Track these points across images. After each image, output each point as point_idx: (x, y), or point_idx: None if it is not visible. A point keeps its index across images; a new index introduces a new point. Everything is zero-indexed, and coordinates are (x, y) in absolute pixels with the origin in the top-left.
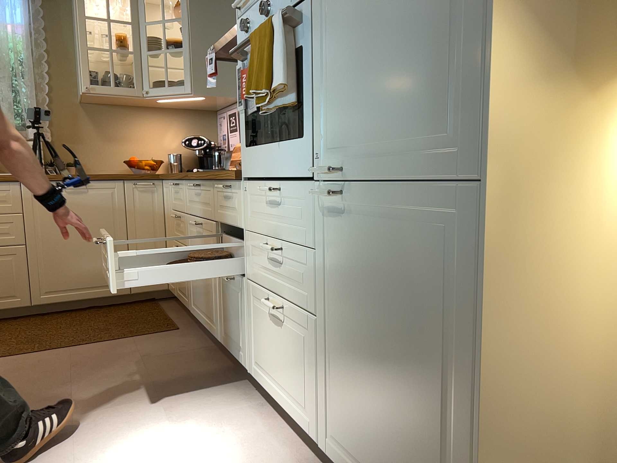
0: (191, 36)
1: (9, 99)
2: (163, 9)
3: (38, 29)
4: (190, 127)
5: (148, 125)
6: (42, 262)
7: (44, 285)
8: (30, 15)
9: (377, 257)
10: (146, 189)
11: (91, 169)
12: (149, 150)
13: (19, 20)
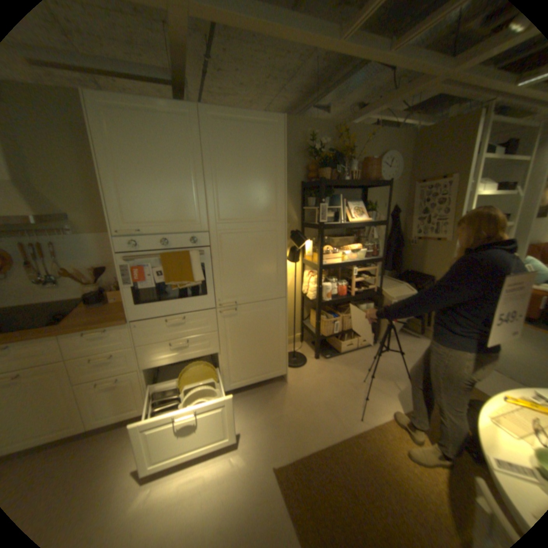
0: None
1: None
2: None
3: None
4: None
5: None
6: None
7: None
8: None
9: (251, 322)
10: None
11: None
12: None
13: None
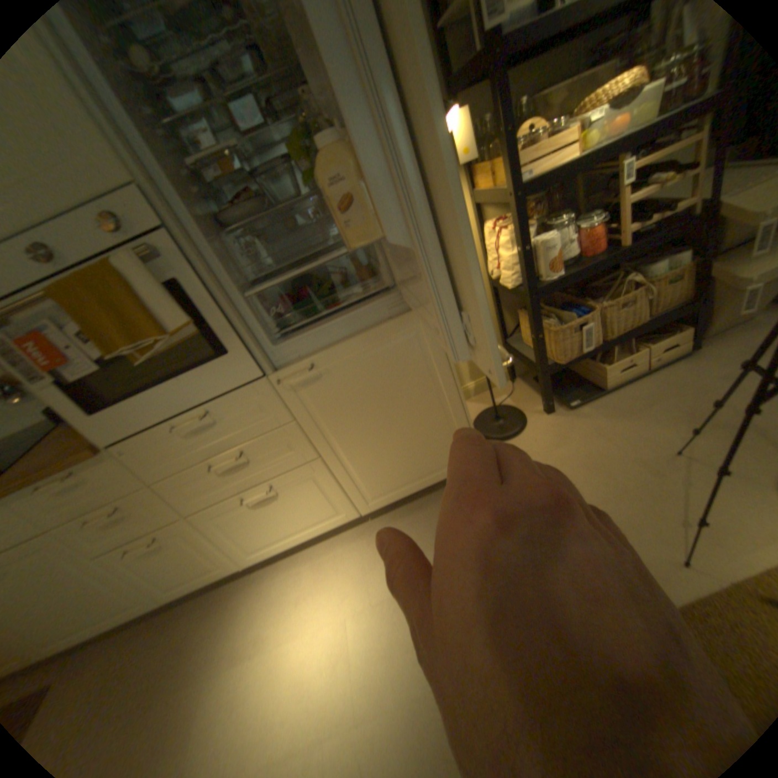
0: None
1: None
2: None
3: None
4: None
5: None
6: None
7: None
8: None
9: (362, 382)
10: None
11: None
12: None
13: None
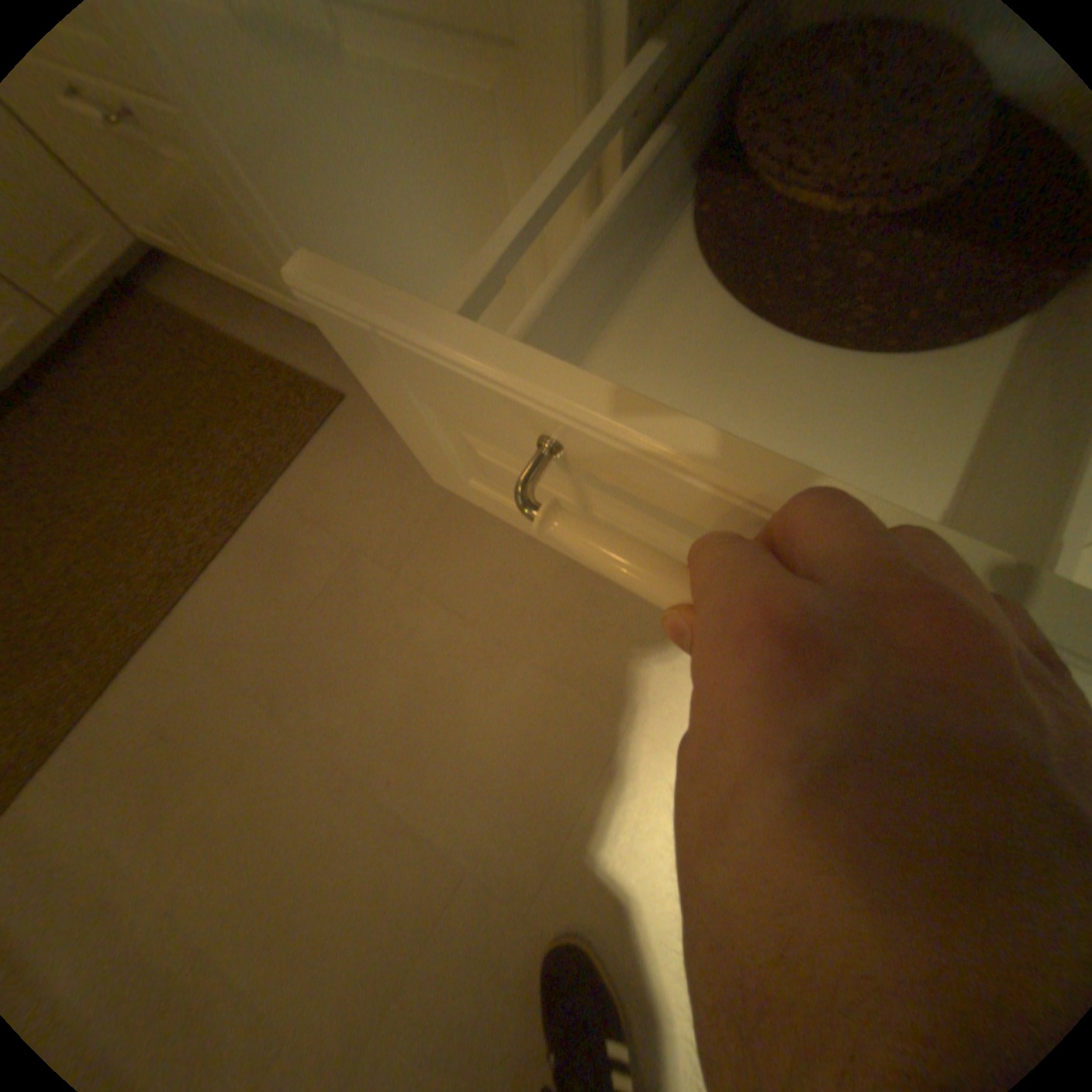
0: None
1: None
2: None
3: None
4: None
5: None
6: None
7: None
8: None
9: None
10: None
11: None
12: None
13: None
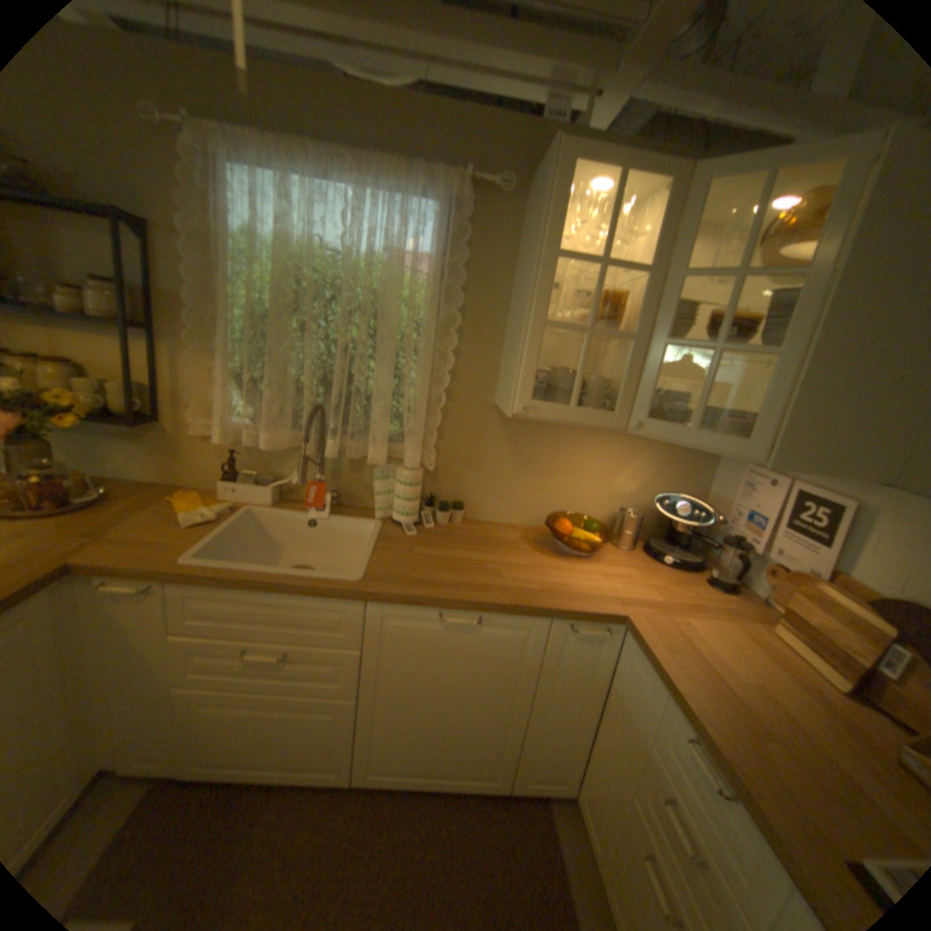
0: (826, 321)
1: (385, 395)
2: (755, 239)
3: (456, 265)
4: (669, 462)
5: (597, 452)
6: (378, 731)
7: (374, 764)
8: (447, 235)
9: None
10: (593, 639)
11: (487, 513)
12: (587, 494)
13: (428, 245)
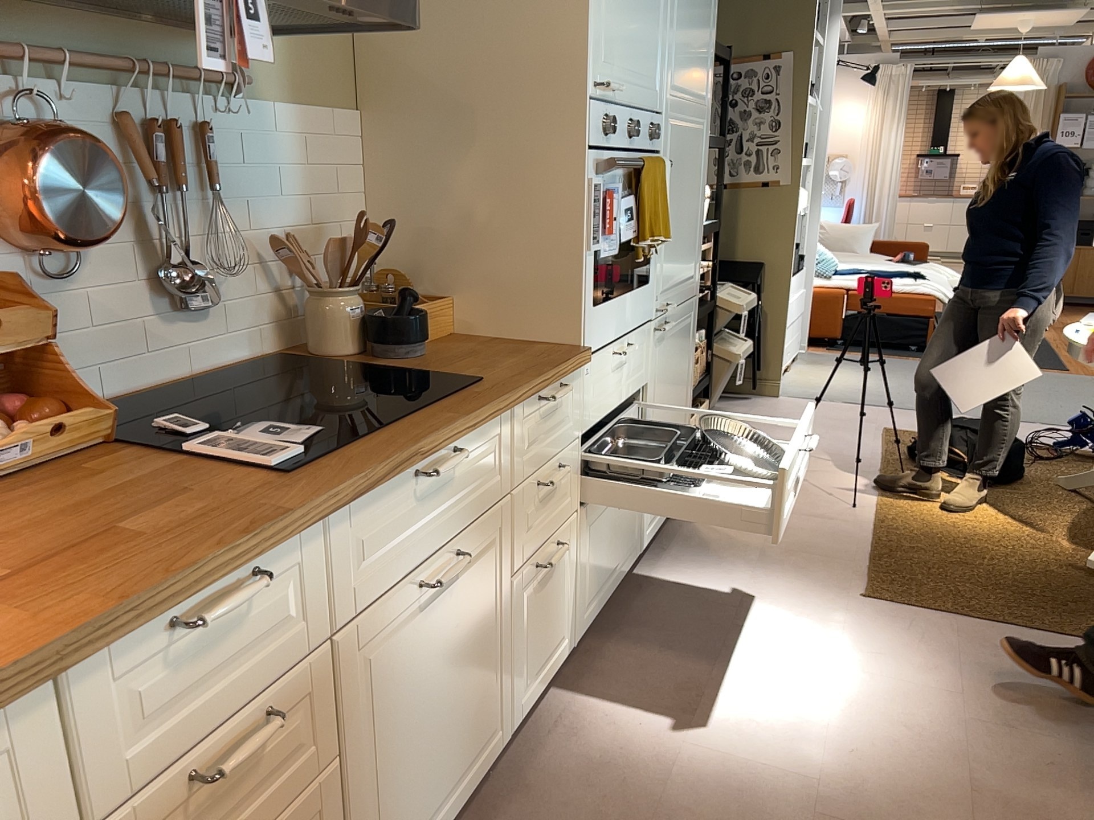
0: None
1: None
2: None
3: None
4: None
5: None
6: None
7: None
8: None
9: (673, 355)
10: None
11: None
12: None
13: None
